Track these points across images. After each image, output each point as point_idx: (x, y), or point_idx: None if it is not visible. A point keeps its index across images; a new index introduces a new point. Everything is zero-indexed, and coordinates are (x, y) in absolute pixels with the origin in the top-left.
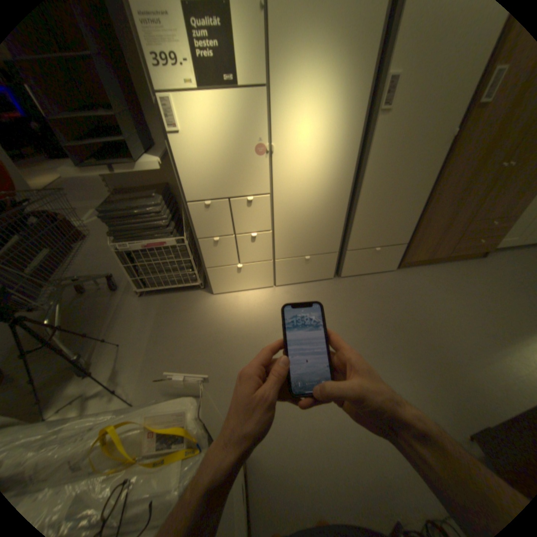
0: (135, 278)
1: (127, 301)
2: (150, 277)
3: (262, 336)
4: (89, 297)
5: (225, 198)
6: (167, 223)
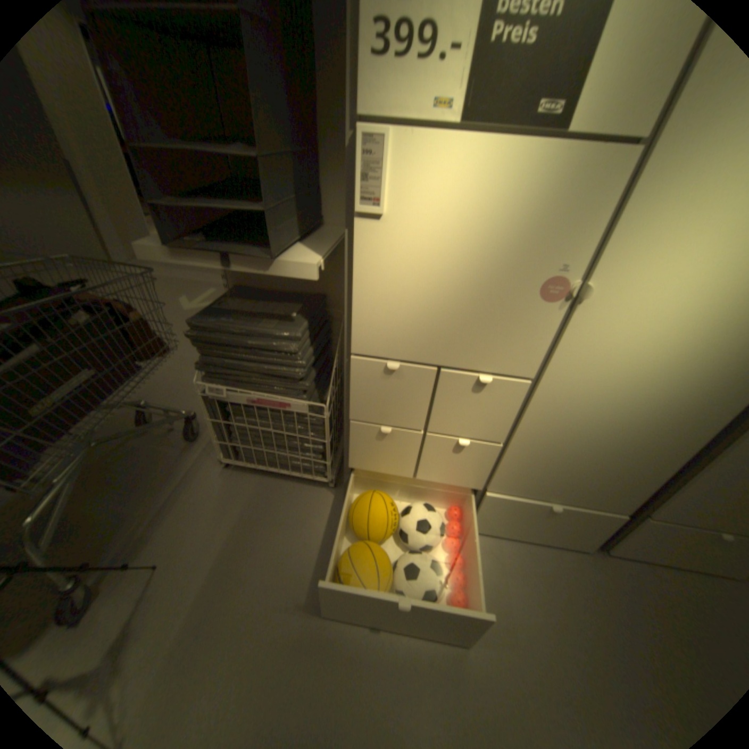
0: (224, 440)
1: (203, 468)
2: (248, 447)
3: (423, 660)
4: (151, 440)
5: (431, 364)
6: (302, 373)
